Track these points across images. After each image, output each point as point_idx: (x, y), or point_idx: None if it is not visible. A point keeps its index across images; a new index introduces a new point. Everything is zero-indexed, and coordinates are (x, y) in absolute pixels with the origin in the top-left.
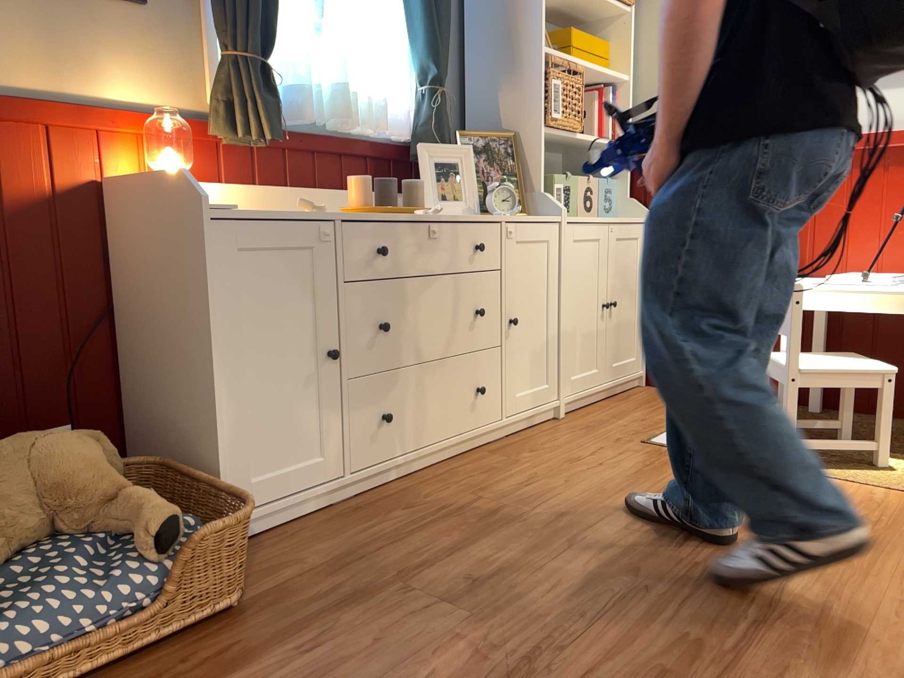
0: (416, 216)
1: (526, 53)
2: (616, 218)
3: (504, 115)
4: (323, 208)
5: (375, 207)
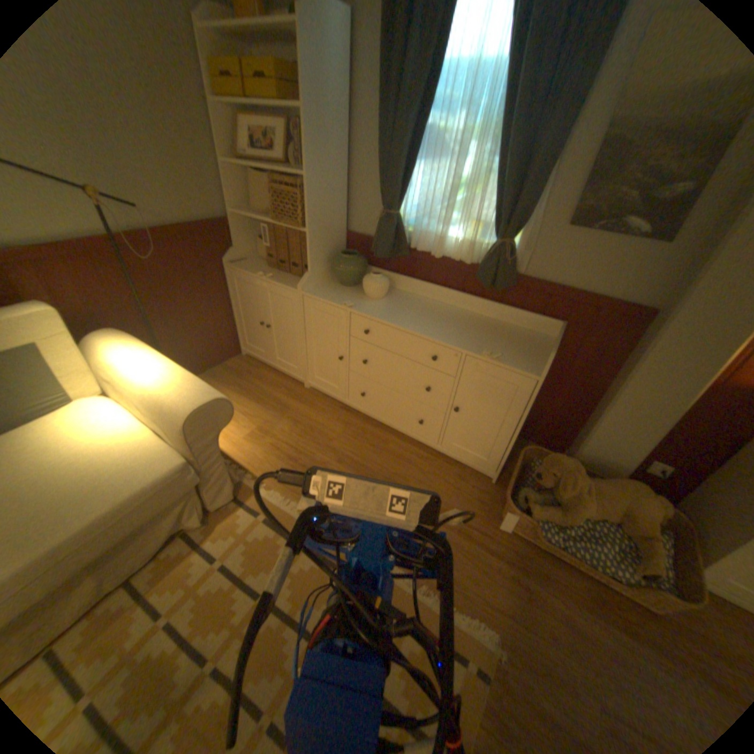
0: None
1: None
2: None
3: None
4: None
5: None
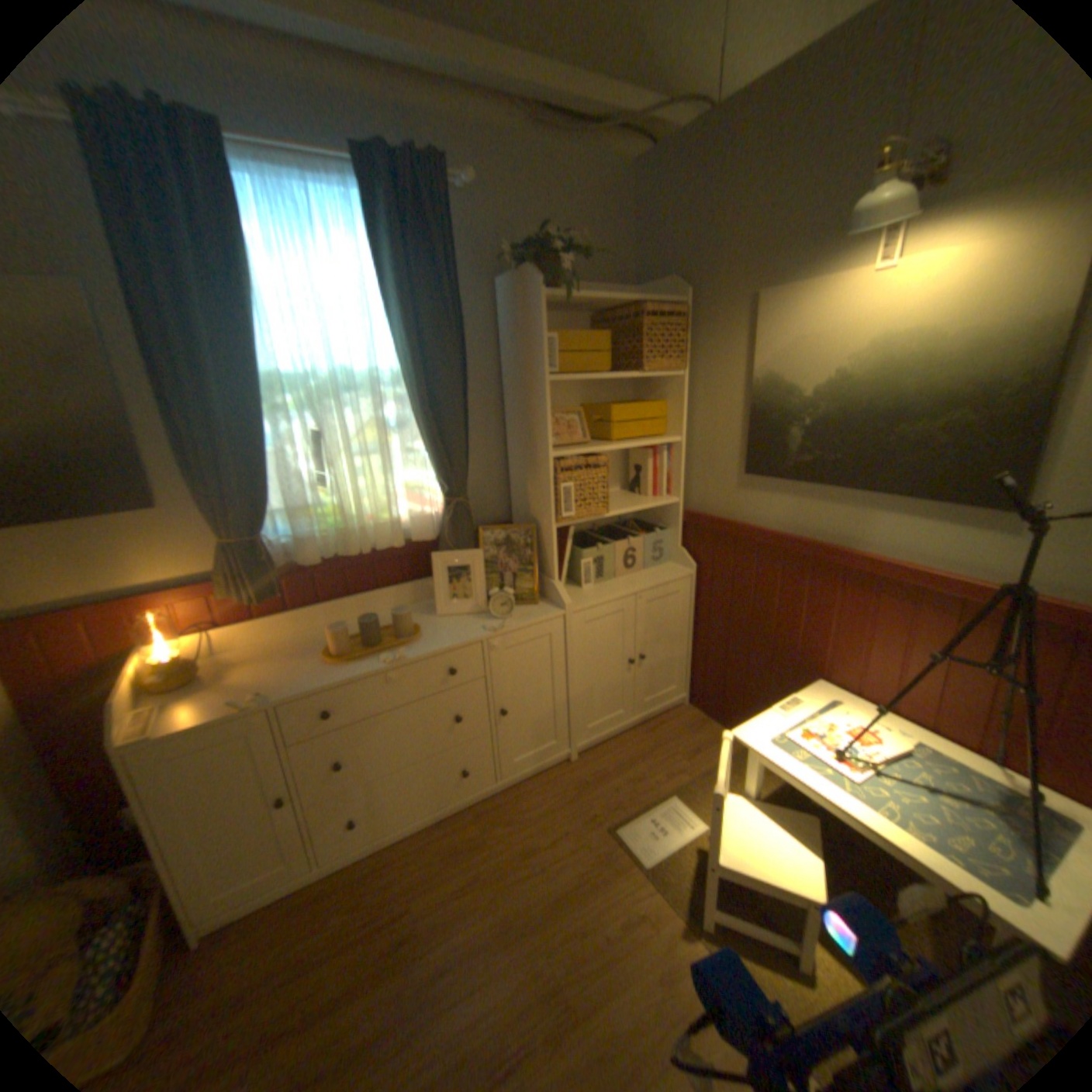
0: (373, 670)
1: (540, 457)
2: (650, 581)
3: (531, 503)
4: (259, 699)
5: (341, 661)
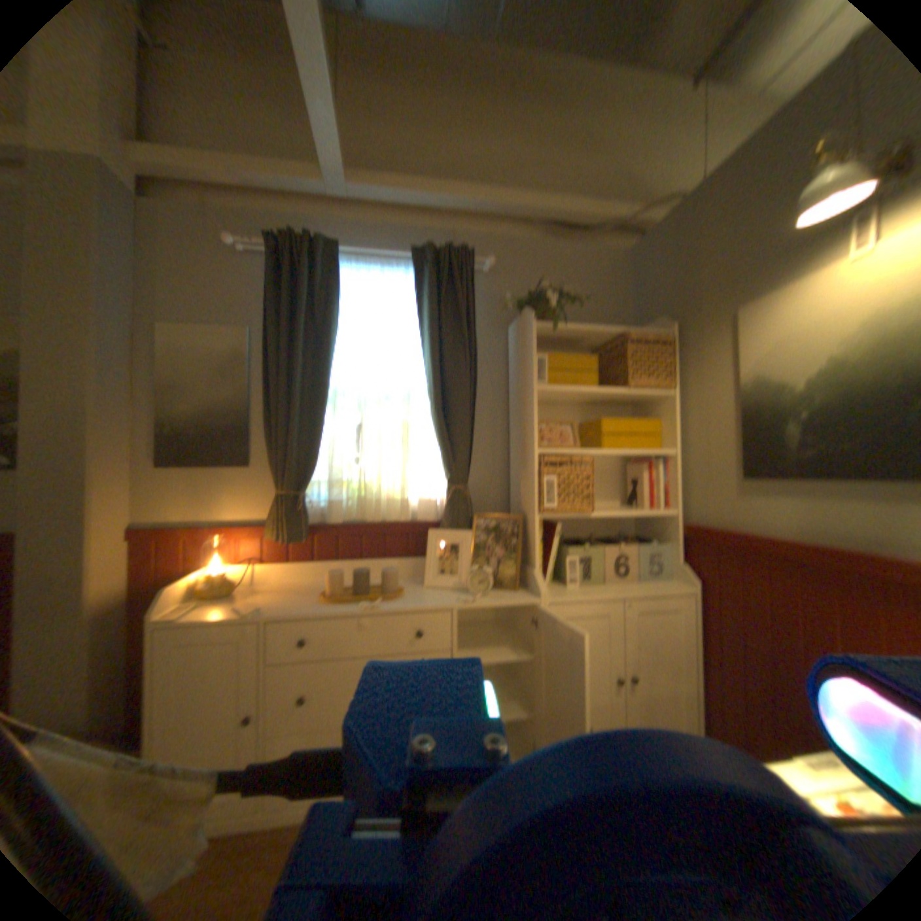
0: (350, 613)
1: (528, 454)
2: (644, 593)
3: (522, 499)
4: (256, 614)
5: (329, 601)
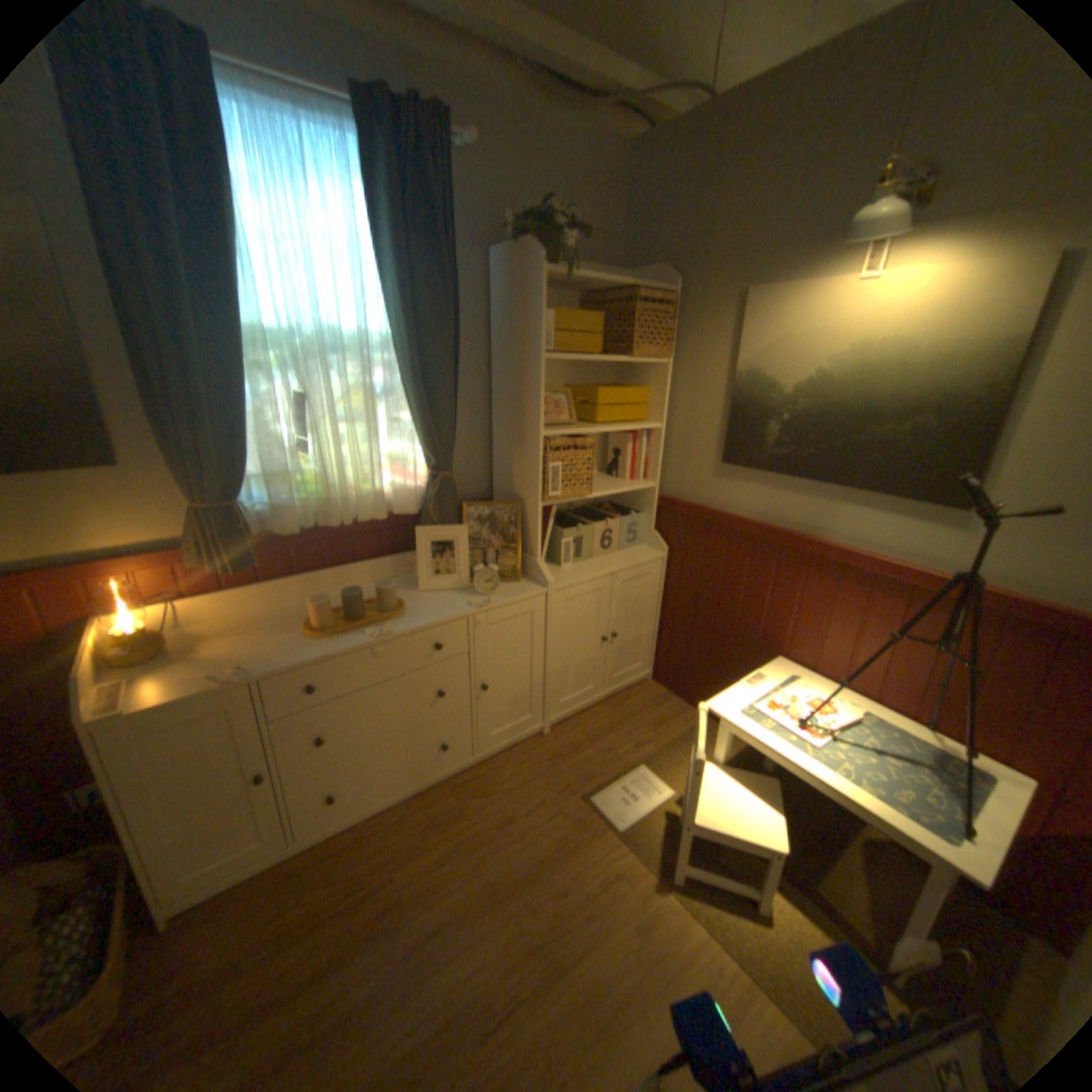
0: (359, 644)
1: (529, 435)
2: (625, 563)
3: (515, 481)
4: (239, 673)
5: (324, 635)
